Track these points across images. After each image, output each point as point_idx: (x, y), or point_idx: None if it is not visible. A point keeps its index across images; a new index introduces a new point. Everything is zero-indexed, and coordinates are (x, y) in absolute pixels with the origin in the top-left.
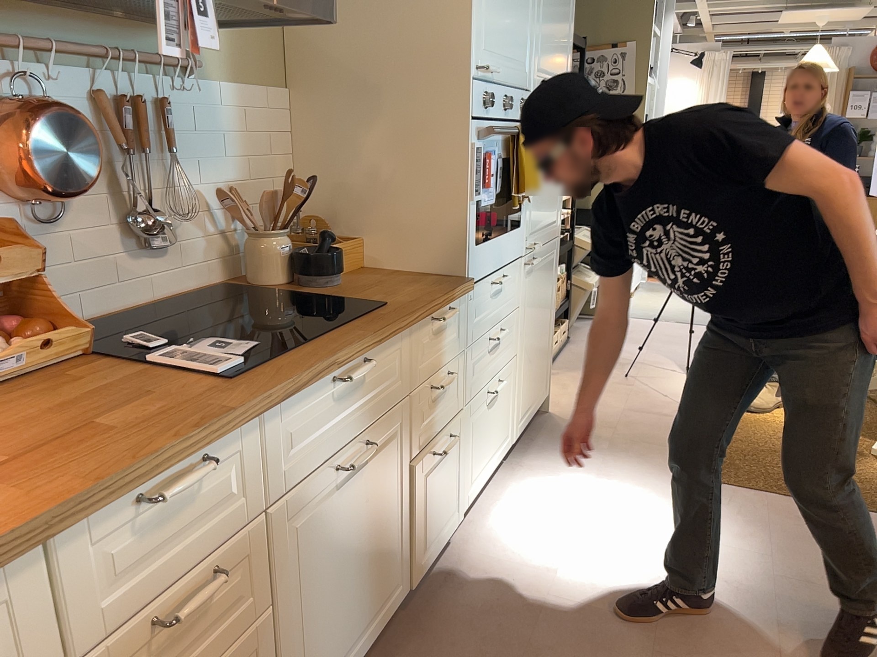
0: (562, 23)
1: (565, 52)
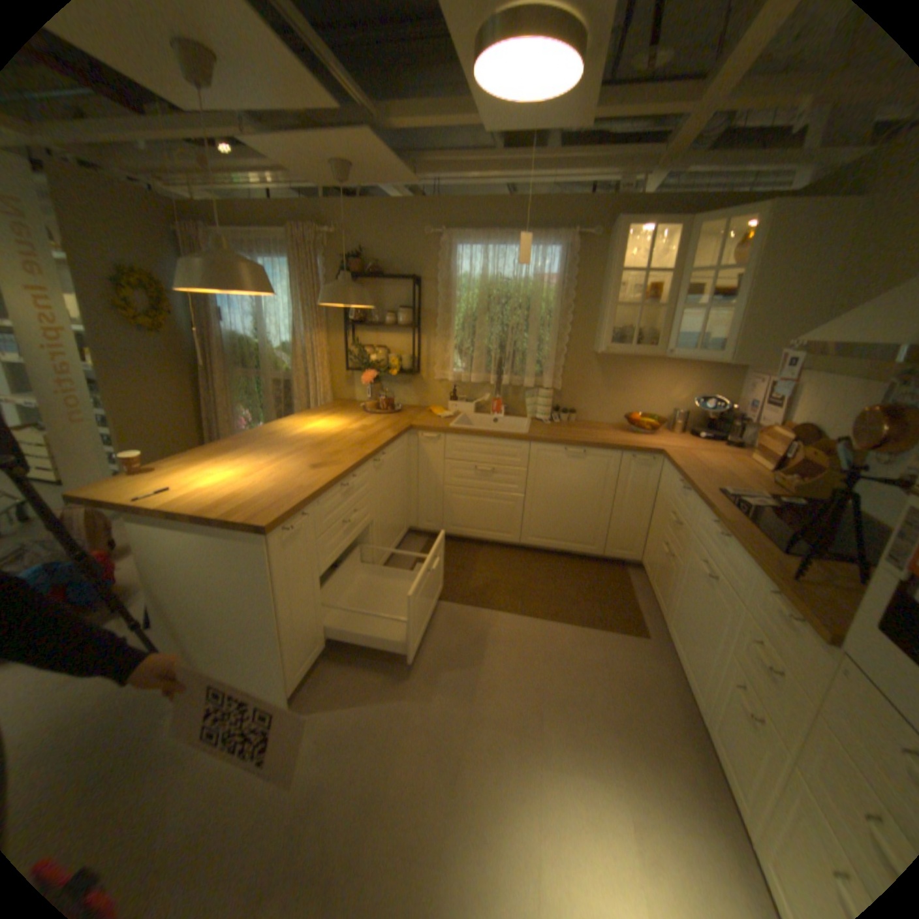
0: None
1: None
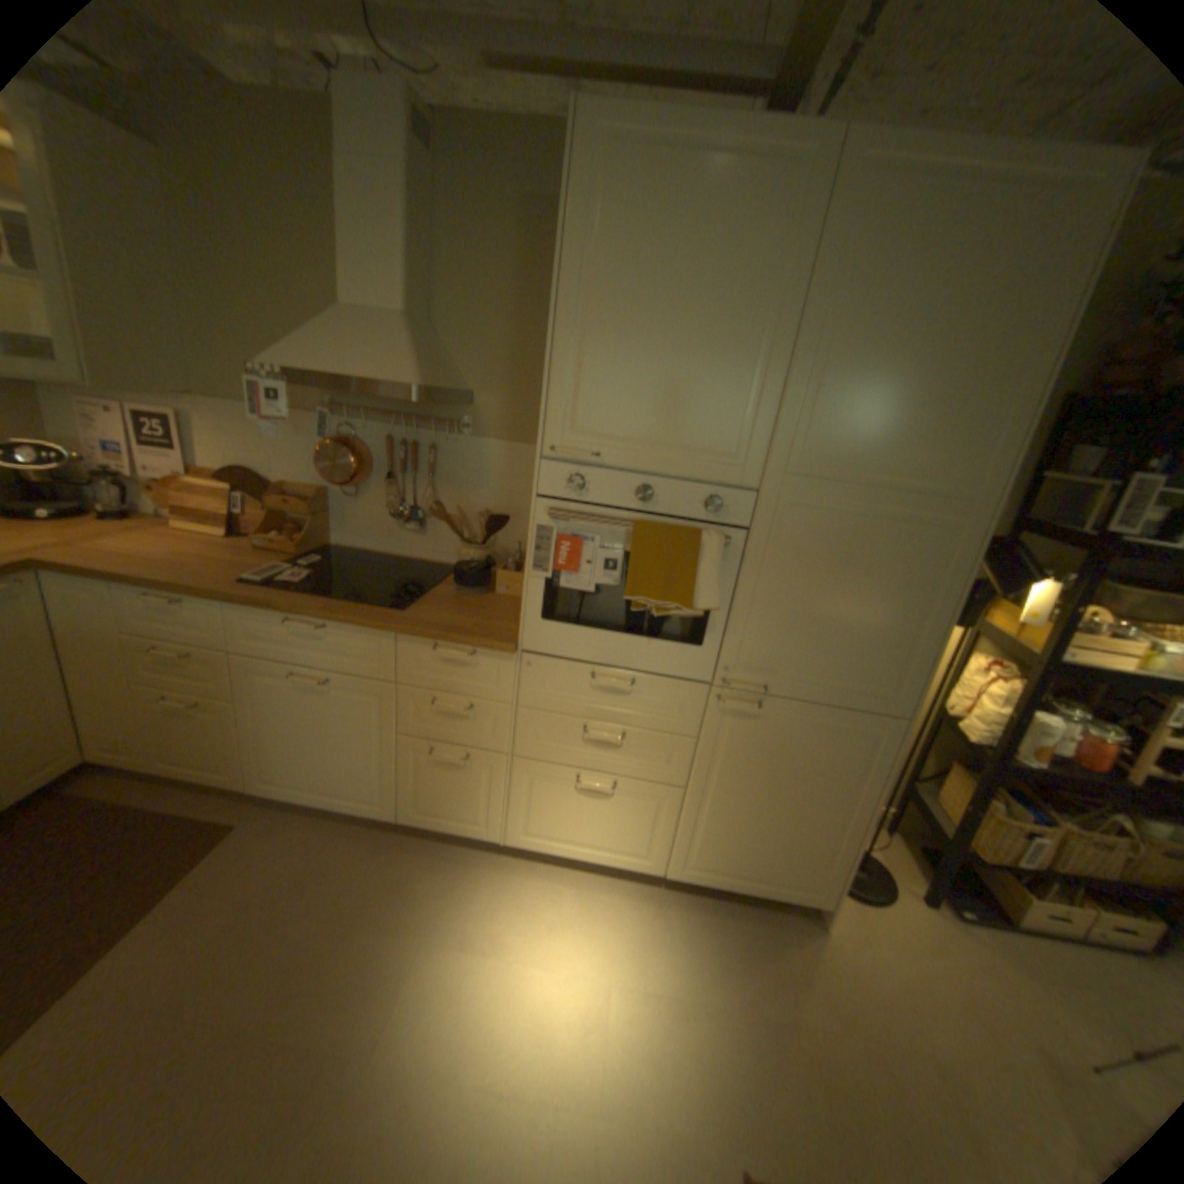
0: (942, 398)
1: (956, 444)
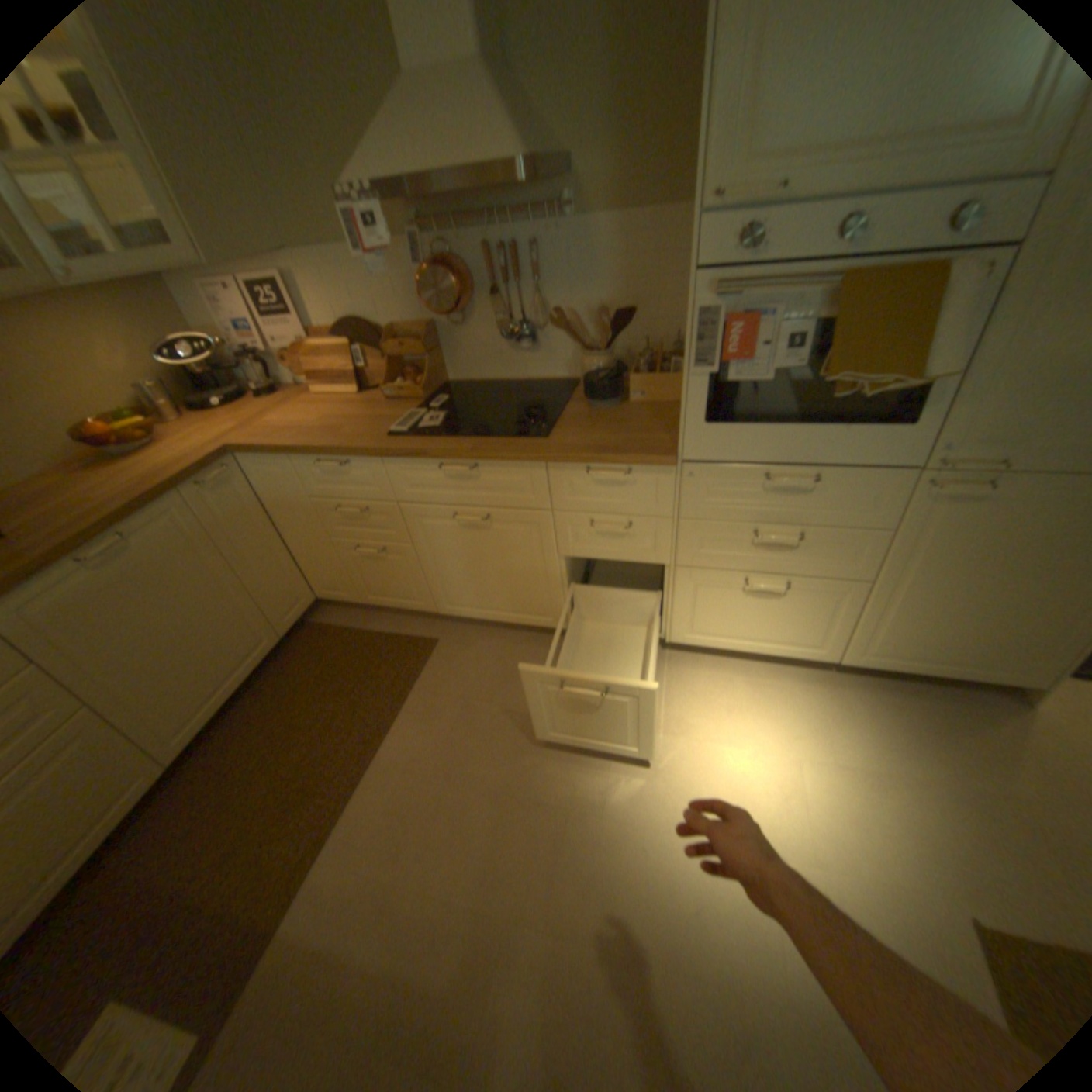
0: None
1: None
